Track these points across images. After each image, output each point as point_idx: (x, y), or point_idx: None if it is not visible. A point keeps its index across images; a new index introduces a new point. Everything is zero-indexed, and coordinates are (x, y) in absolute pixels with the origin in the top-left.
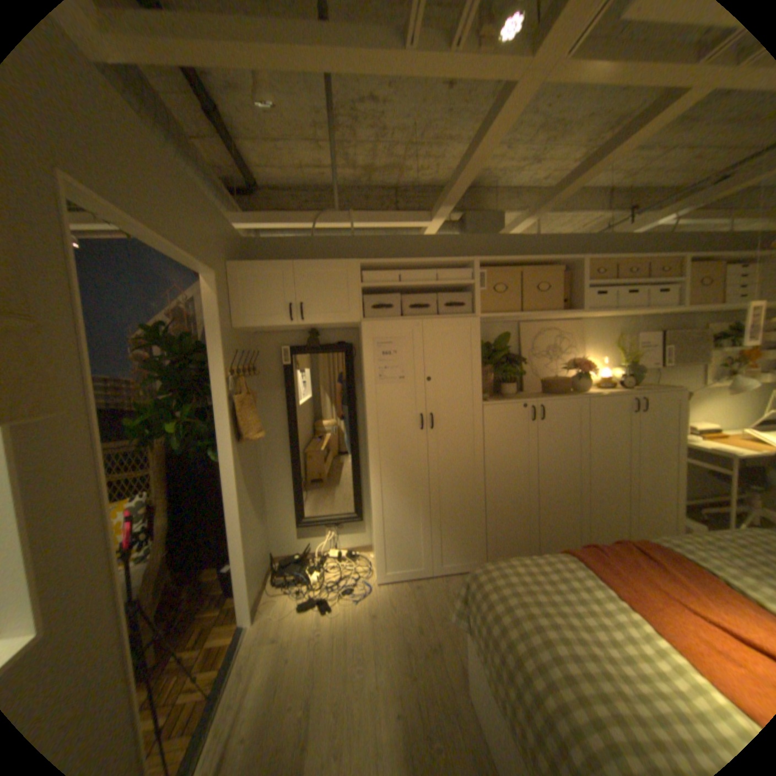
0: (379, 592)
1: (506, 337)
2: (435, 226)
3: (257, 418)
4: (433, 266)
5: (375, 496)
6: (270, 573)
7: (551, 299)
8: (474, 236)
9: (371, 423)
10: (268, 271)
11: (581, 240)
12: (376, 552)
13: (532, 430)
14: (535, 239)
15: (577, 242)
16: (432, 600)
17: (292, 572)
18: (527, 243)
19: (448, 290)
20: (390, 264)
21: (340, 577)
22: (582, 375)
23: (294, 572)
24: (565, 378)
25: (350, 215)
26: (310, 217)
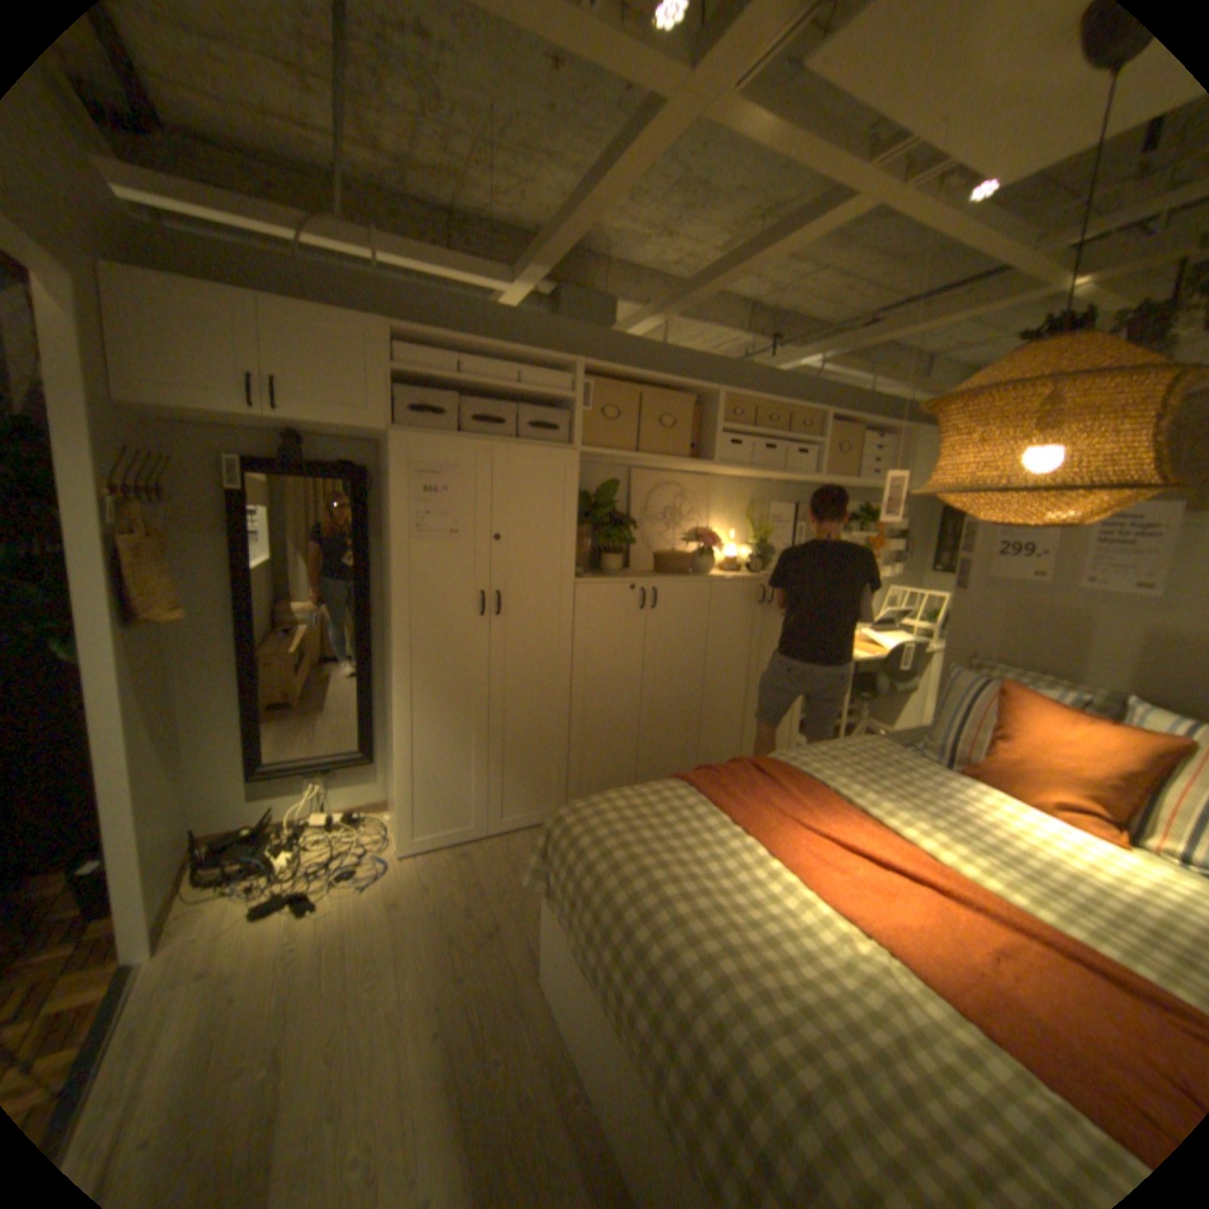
0: (401, 867)
1: (612, 487)
2: (517, 294)
3: (168, 583)
4: (513, 358)
5: (401, 719)
6: (189, 864)
7: (674, 440)
8: (577, 324)
9: (399, 601)
10: (200, 300)
11: (717, 364)
12: (398, 808)
13: (638, 622)
14: (661, 350)
15: (712, 367)
16: (486, 868)
17: (237, 857)
18: (649, 353)
19: (535, 401)
20: (444, 340)
21: (331, 854)
22: (702, 552)
23: (242, 855)
24: (683, 554)
25: (371, 236)
26: (290, 217)
